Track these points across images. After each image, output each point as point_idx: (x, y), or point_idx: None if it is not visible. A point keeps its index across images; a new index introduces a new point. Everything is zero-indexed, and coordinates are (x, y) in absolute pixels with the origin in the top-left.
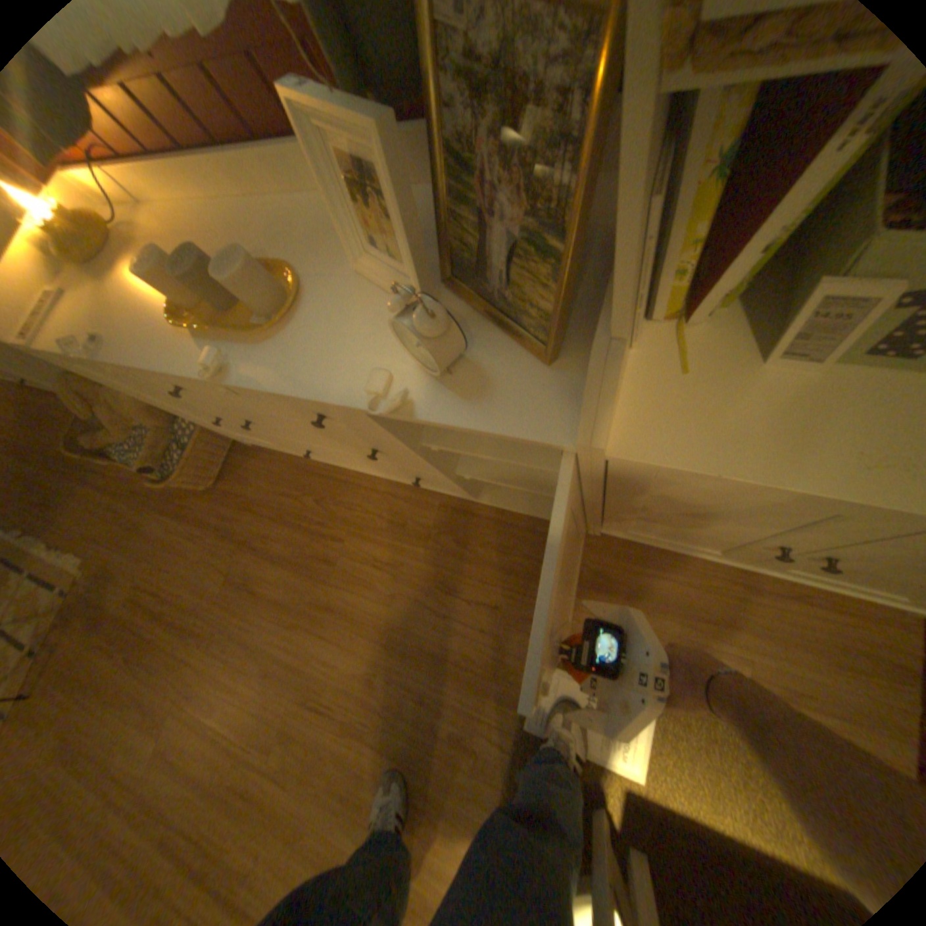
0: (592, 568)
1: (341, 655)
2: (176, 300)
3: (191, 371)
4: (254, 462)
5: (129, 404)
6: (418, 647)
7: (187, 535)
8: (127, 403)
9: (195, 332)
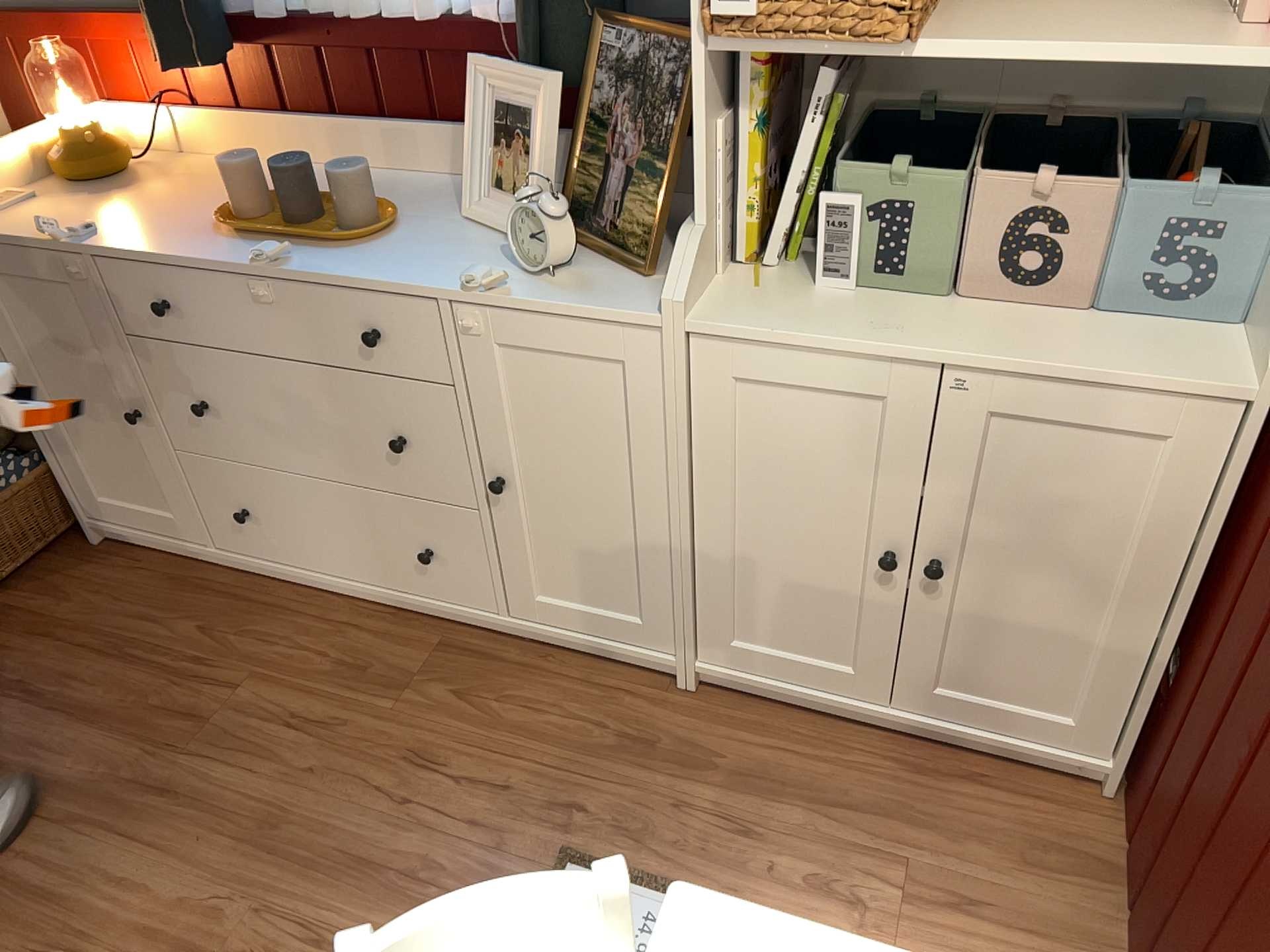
0: (679, 729)
1: (181, 856)
2: (253, 209)
3: (244, 265)
4: (107, 564)
5: None
6: (350, 840)
7: None
8: None
9: (266, 235)
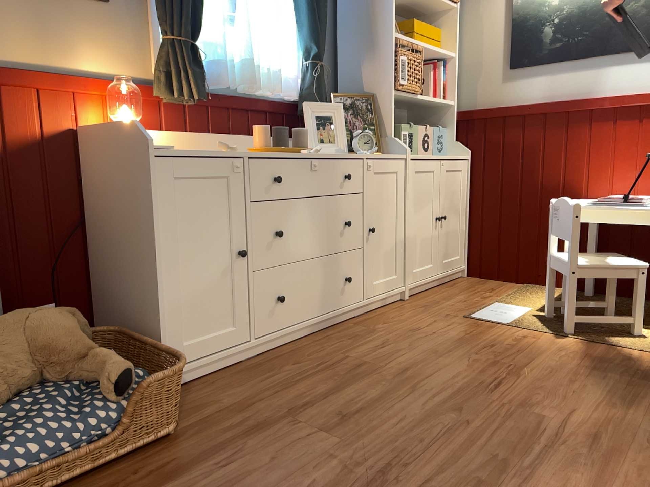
0: (423, 302)
1: (447, 369)
2: (267, 144)
3: (301, 154)
4: (191, 395)
5: (53, 324)
6: (451, 342)
7: (212, 468)
8: (45, 326)
9: (288, 149)
